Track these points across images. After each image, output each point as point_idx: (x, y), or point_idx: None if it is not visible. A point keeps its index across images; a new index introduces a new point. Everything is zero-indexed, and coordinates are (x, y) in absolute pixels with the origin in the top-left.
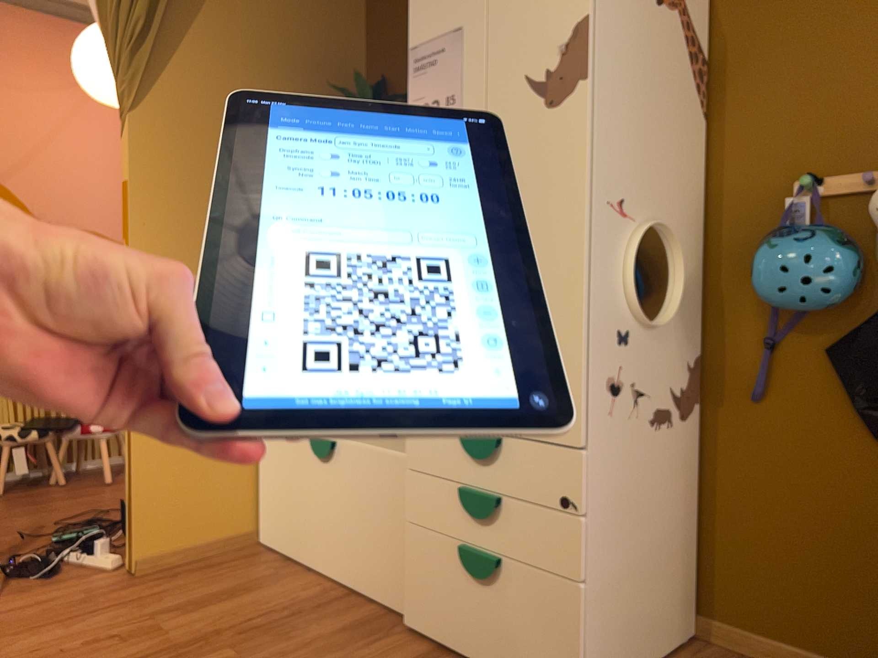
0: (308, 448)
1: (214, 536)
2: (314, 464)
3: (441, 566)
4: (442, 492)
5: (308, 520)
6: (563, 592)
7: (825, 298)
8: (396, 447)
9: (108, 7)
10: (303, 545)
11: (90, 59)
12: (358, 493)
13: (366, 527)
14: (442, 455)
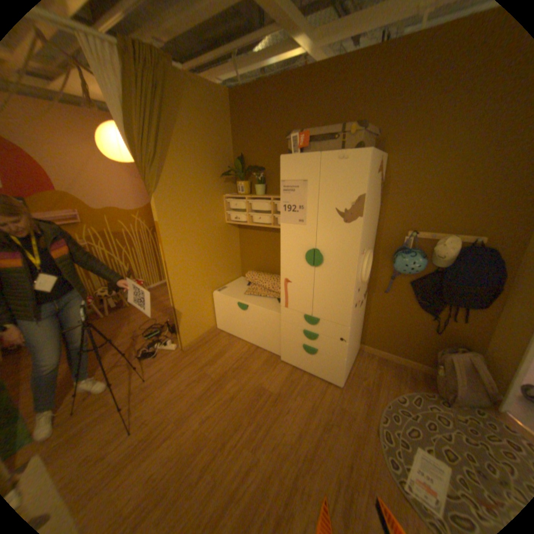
0: (236, 305)
1: (204, 331)
2: (239, 310)
3: (295, 348)
4: (295, 329)
5: (238, 325)
6: (338, 360)
7: (415, 273)
8: (271, 307)
9: (133, 145)
10: (236, 332)
11: (105, 143)
12: (259, 321)
13: (262, 331)
14: (295, 319)
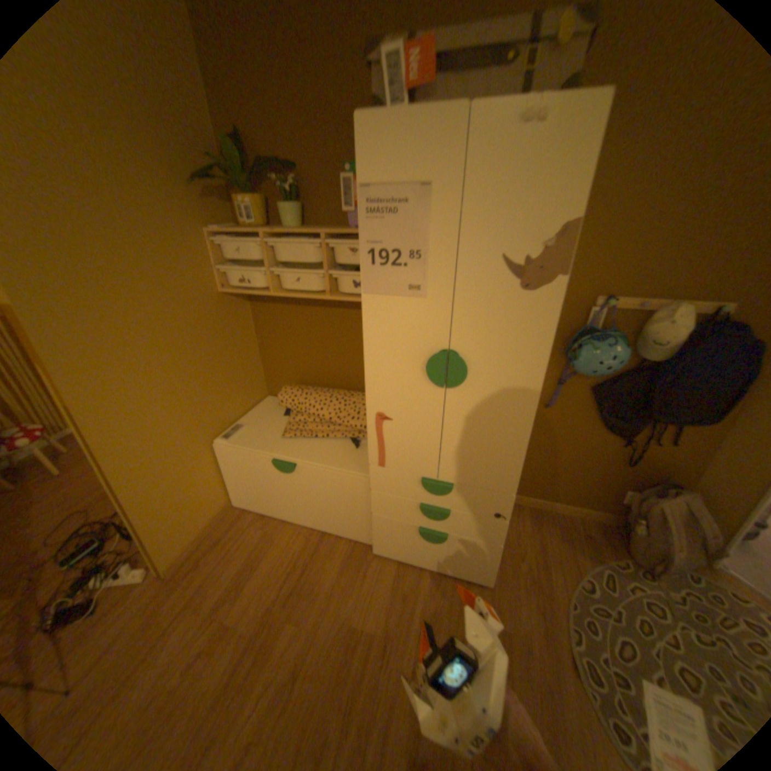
0: (269, 464)
1: (206, 521)
2: (278, 473)
3: (402, 534)
4: (402, 503)
5: (278, 499)
6: (489, 549)
7: (610, 374)
8: (344, 462)
9: None
10: (276, 510)
11: None
12: (322, 491)
13: (331, 506)
14: (403, 487)
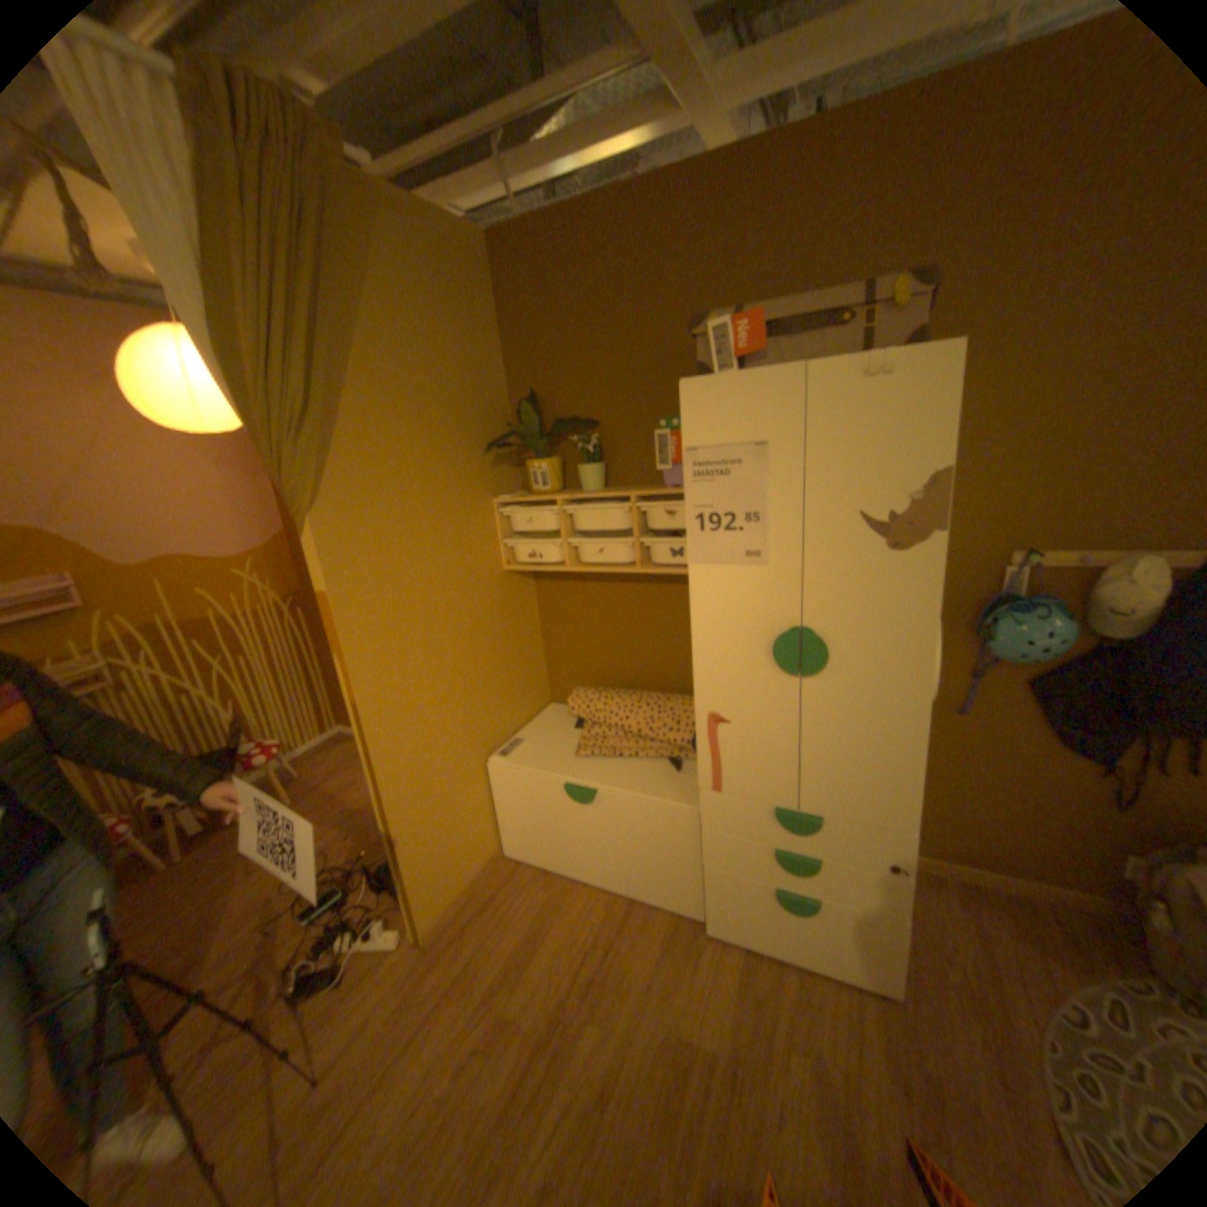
0: (560, 792)
1: (473, 874)
2: (571, 805)
3: (750, 901)
4: (749, 850)
5: (569, 846)
6: (889, 928)
7: (1051, 659)
8: (661, 790)
9: (240, 378)
10: (564, 864)
11: (150, 385)
12: (631, 832)
13: (643, 857)
14: (748, 823)
